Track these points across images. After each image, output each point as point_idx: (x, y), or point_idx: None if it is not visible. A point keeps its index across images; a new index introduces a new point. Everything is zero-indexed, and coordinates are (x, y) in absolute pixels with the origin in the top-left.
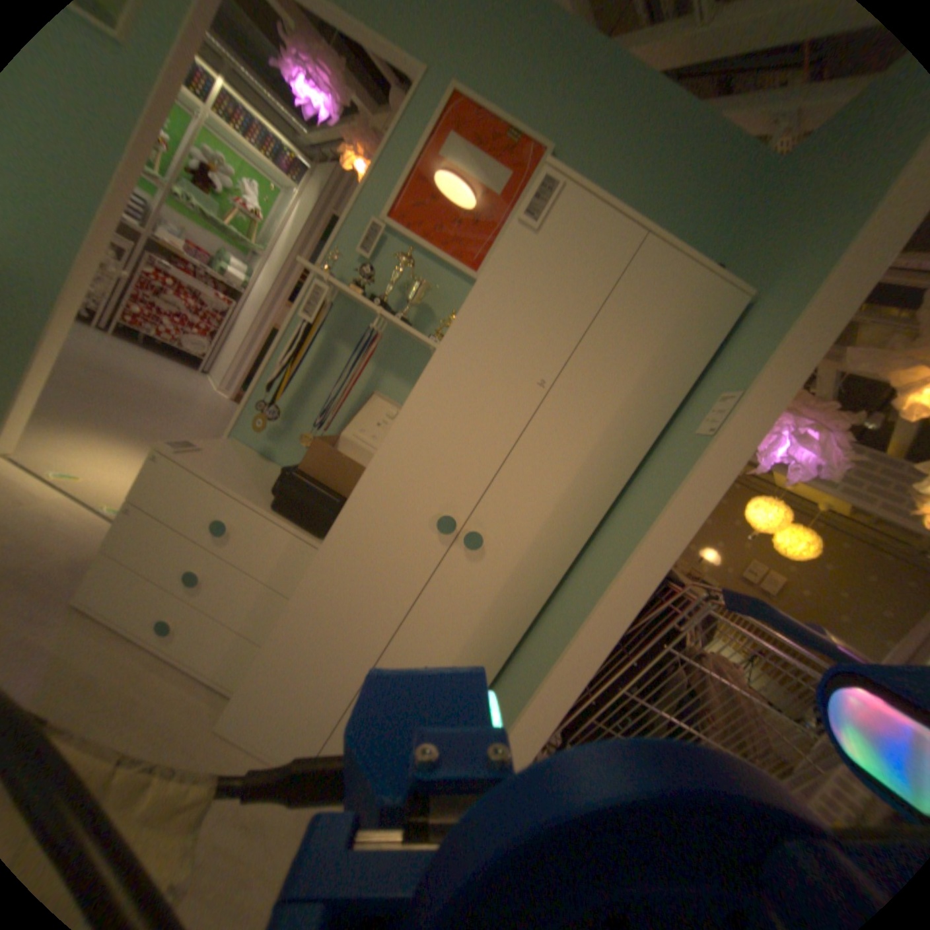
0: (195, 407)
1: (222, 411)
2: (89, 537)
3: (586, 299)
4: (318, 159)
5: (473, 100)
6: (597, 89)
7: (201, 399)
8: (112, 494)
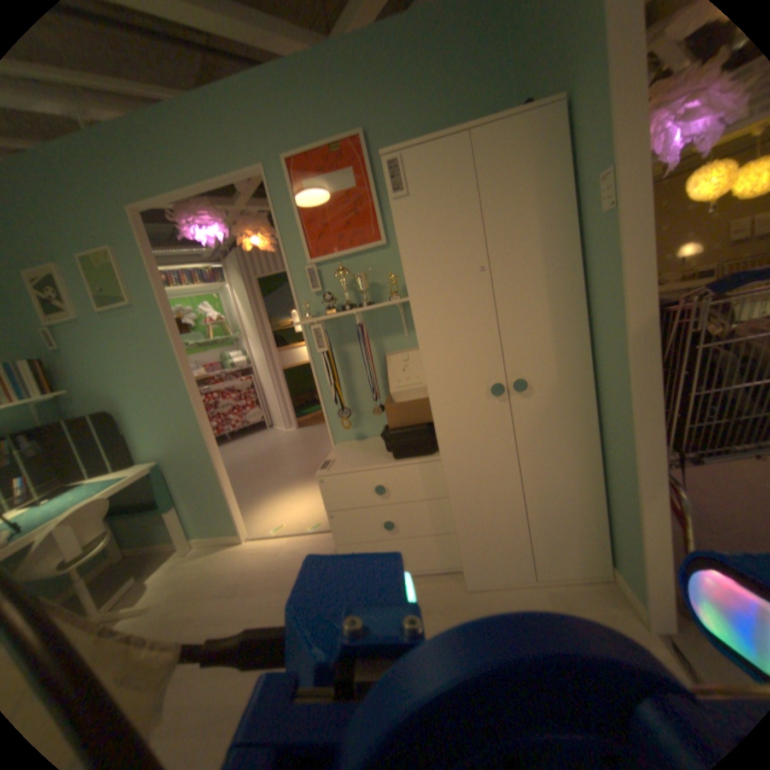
0: (285, 446)
1: (298, 436)
2: (315, 546)
3: (465, 199)
4: (220, 255)
5: (296, 151)
6: (353, 68)
7: (283, 440)
8: (301, 519)
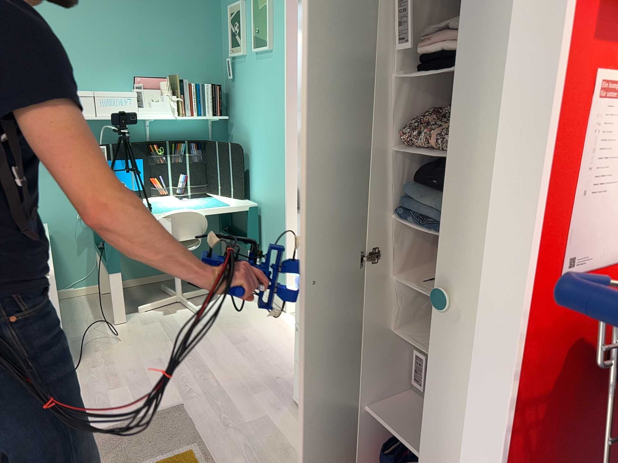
0: None
1: None
2: None
3: None
4: None
5: None
6: None
7: None
8: None
